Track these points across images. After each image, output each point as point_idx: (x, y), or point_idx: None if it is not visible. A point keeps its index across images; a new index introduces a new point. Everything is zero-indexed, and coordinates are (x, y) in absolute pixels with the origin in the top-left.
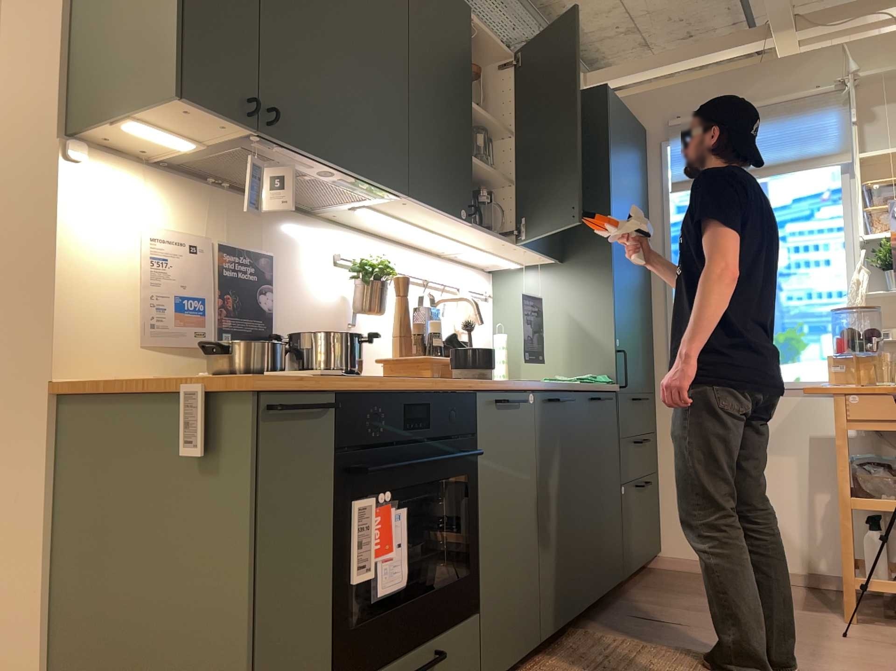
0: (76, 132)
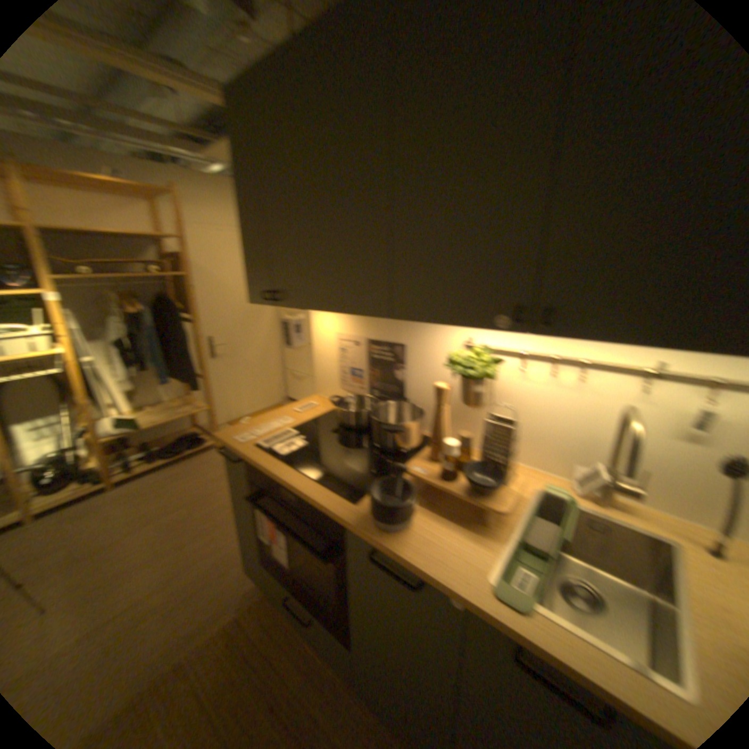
0: None
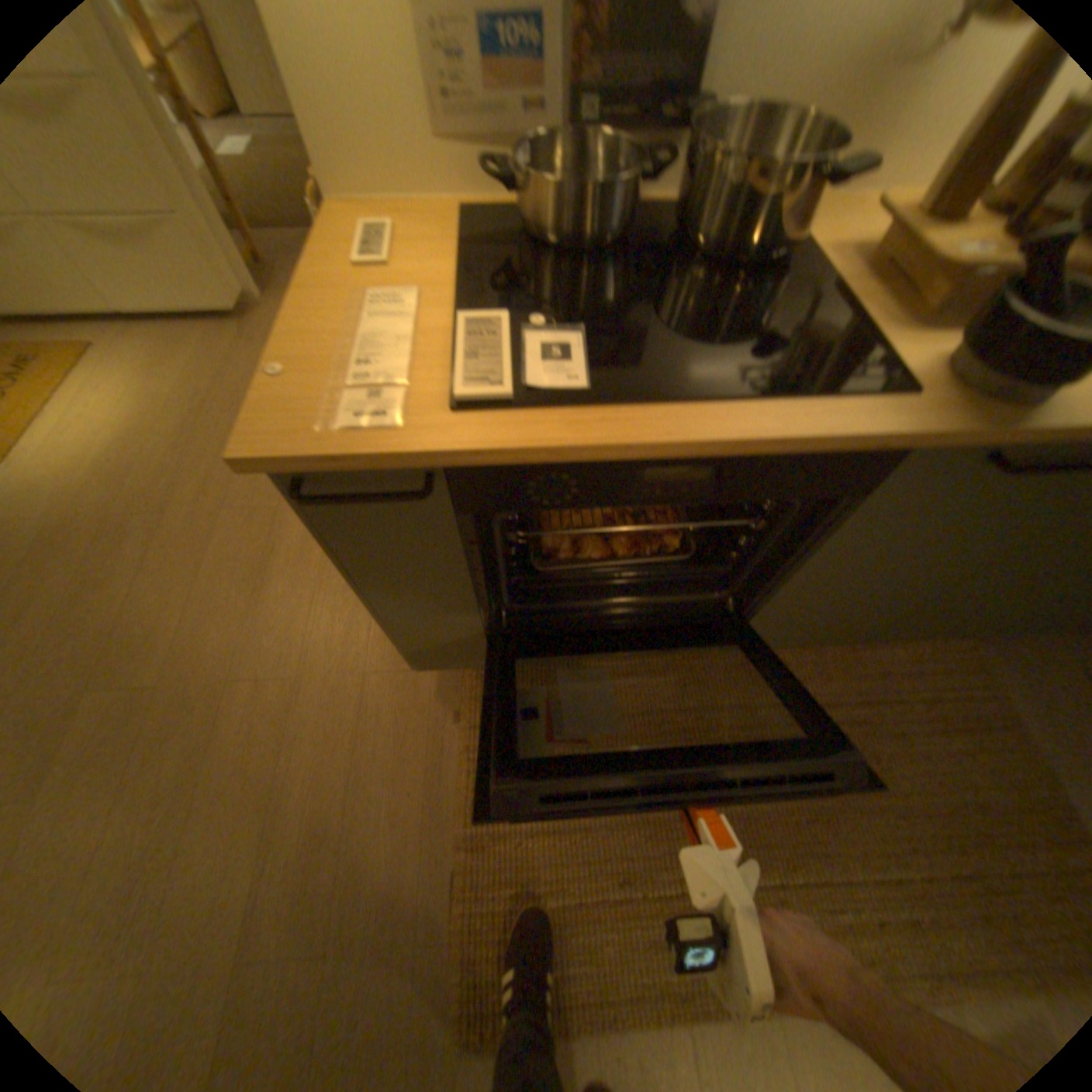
0: None
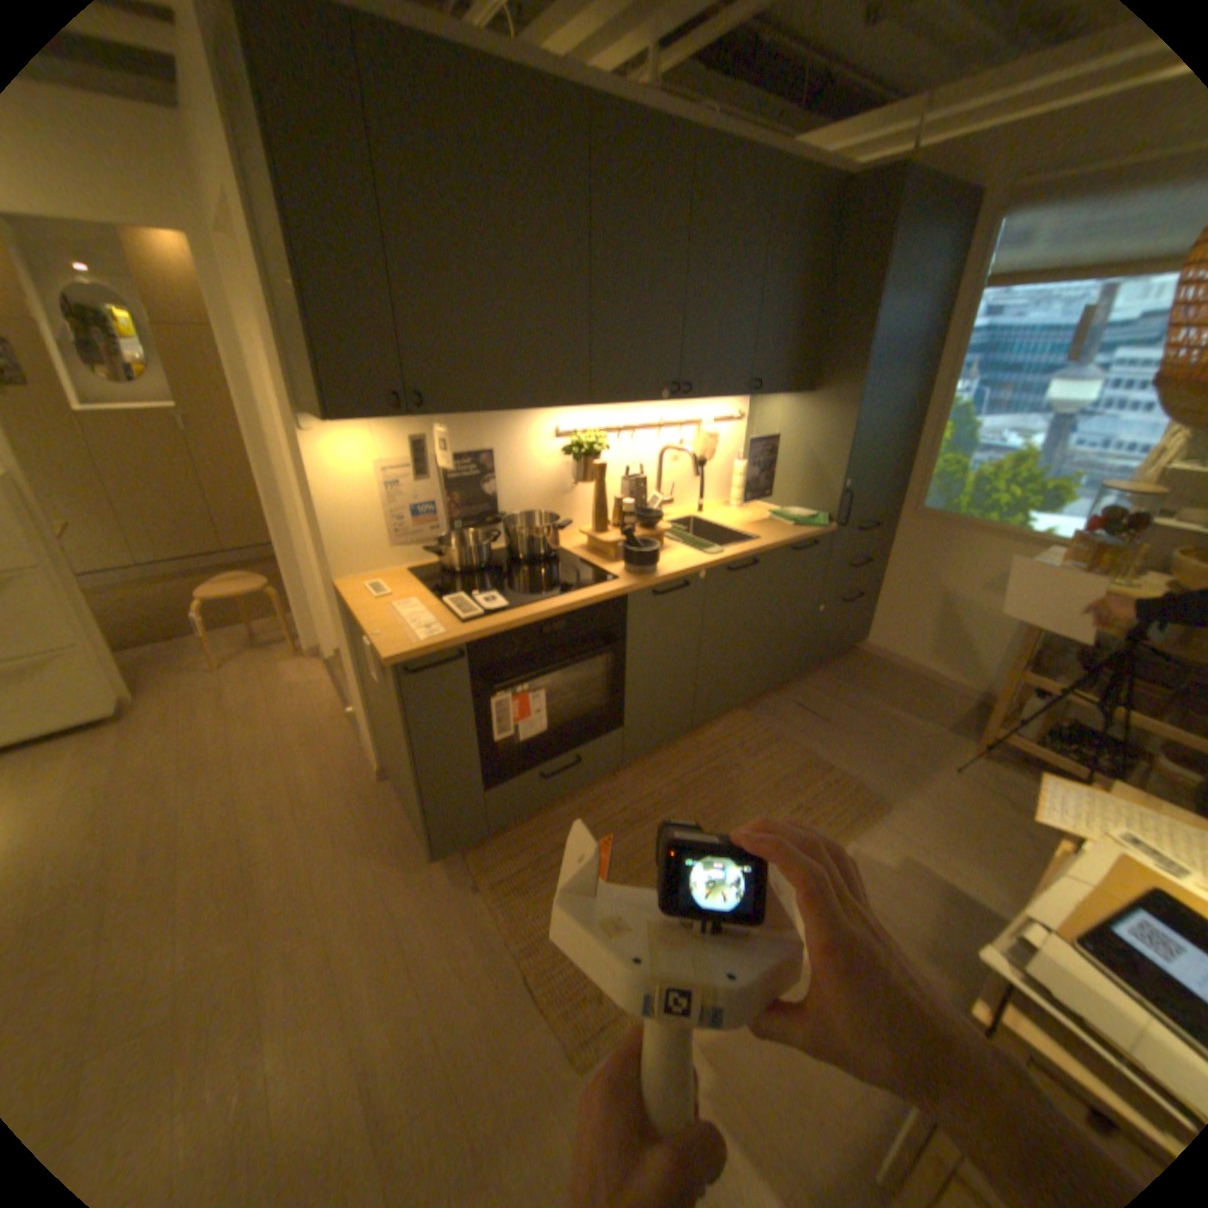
0: (297, 409)
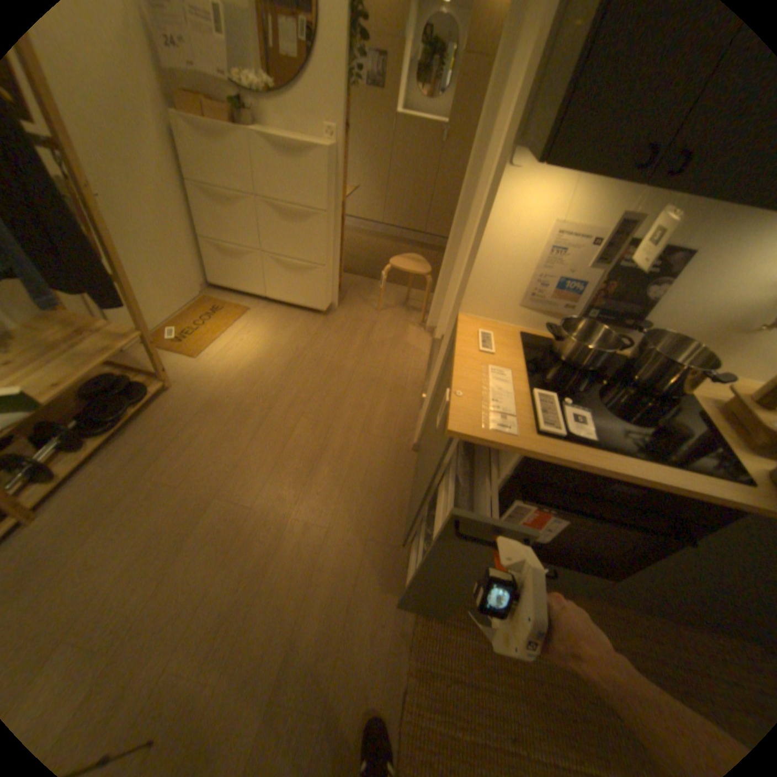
0: (522, 138)
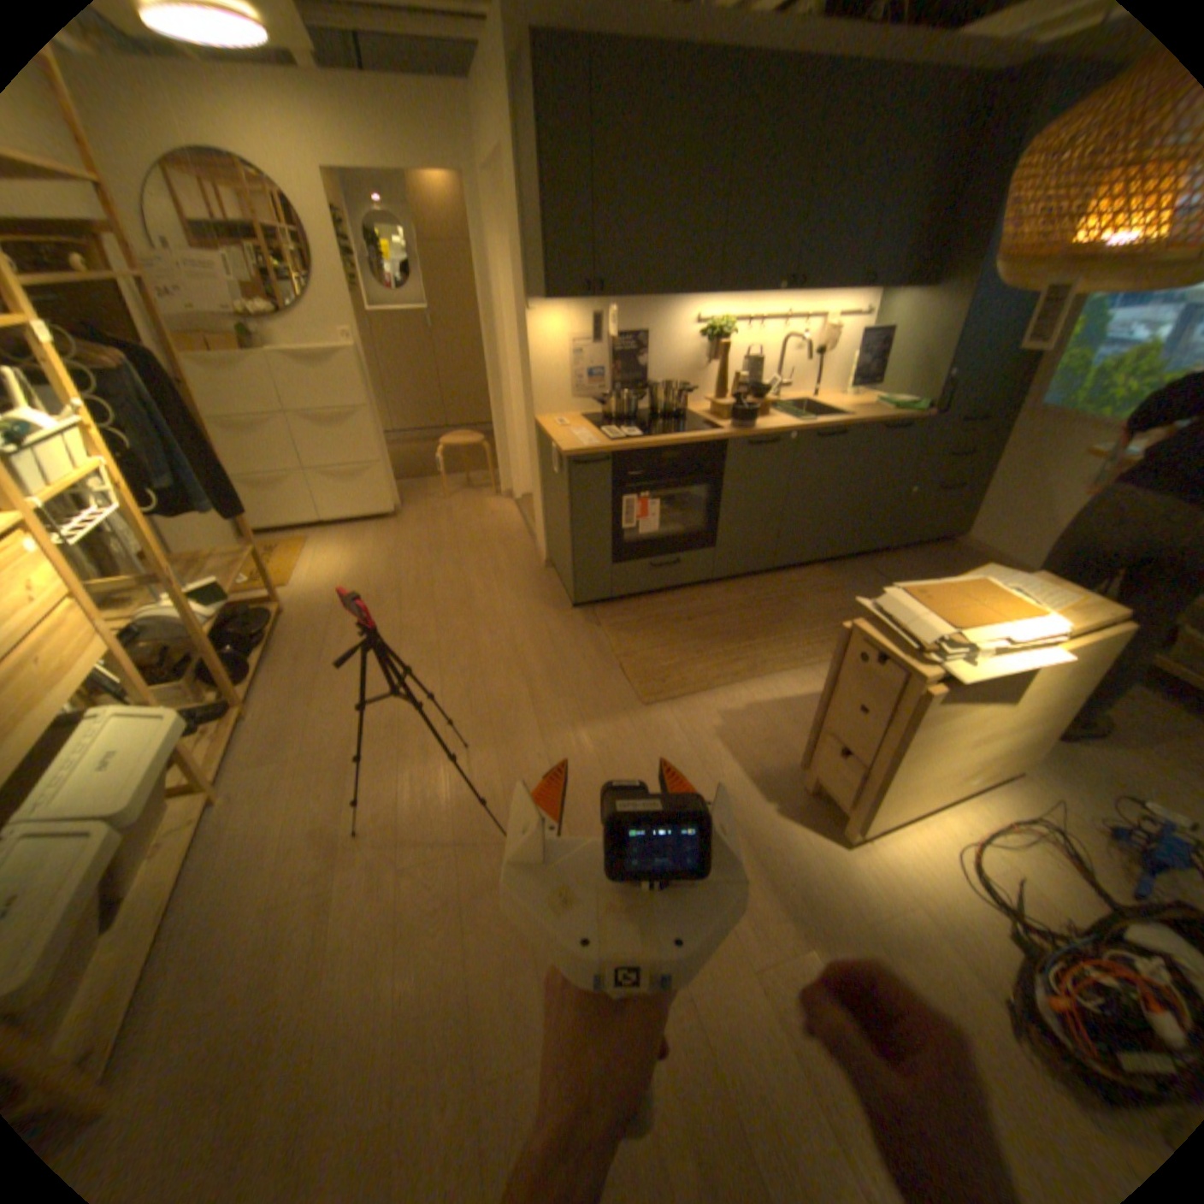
0: (527, 296)
